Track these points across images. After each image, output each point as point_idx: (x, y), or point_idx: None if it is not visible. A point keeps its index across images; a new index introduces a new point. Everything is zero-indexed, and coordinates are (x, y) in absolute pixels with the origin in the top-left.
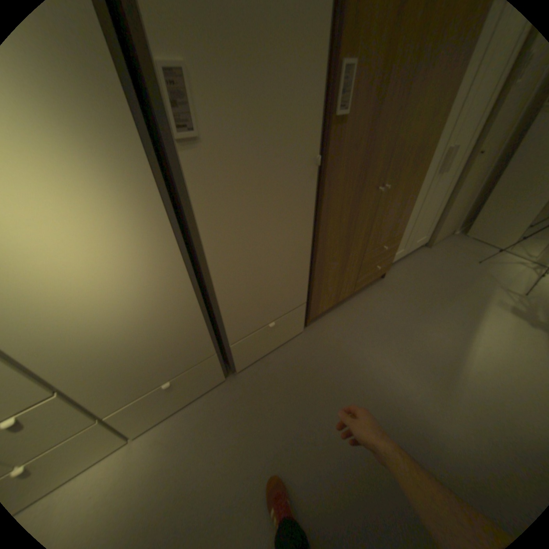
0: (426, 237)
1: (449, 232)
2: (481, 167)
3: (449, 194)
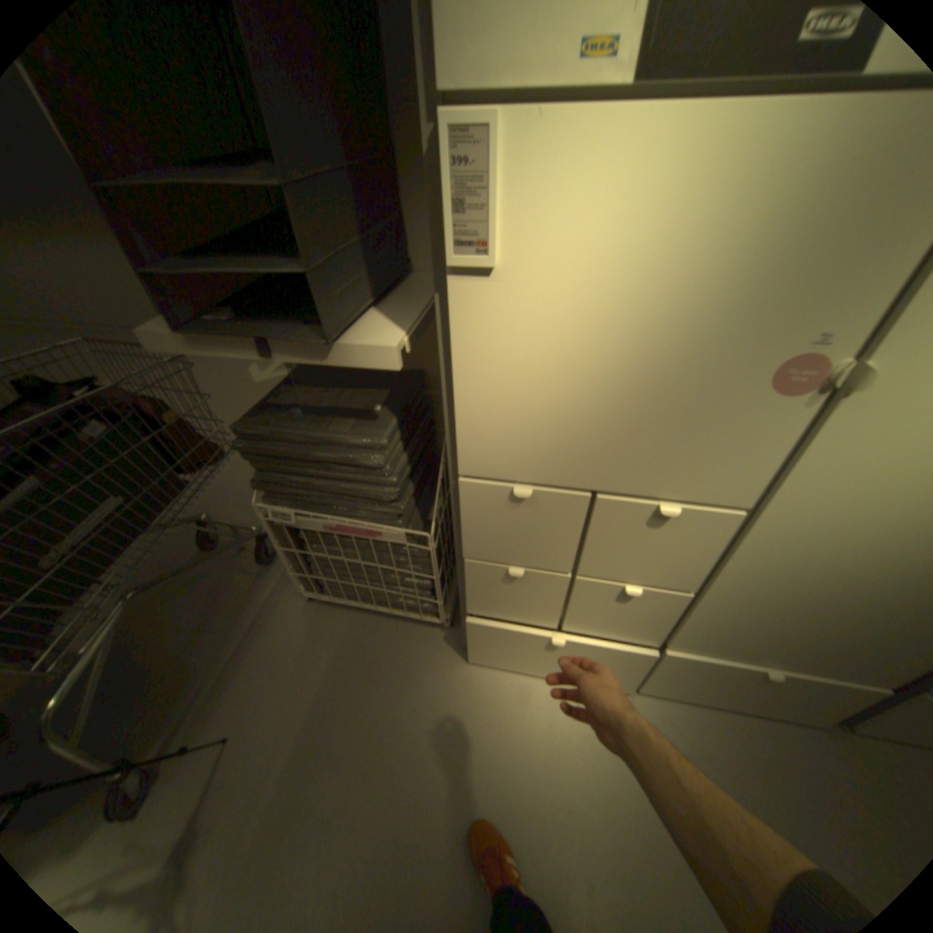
0: None
1: None
2: None
3: None
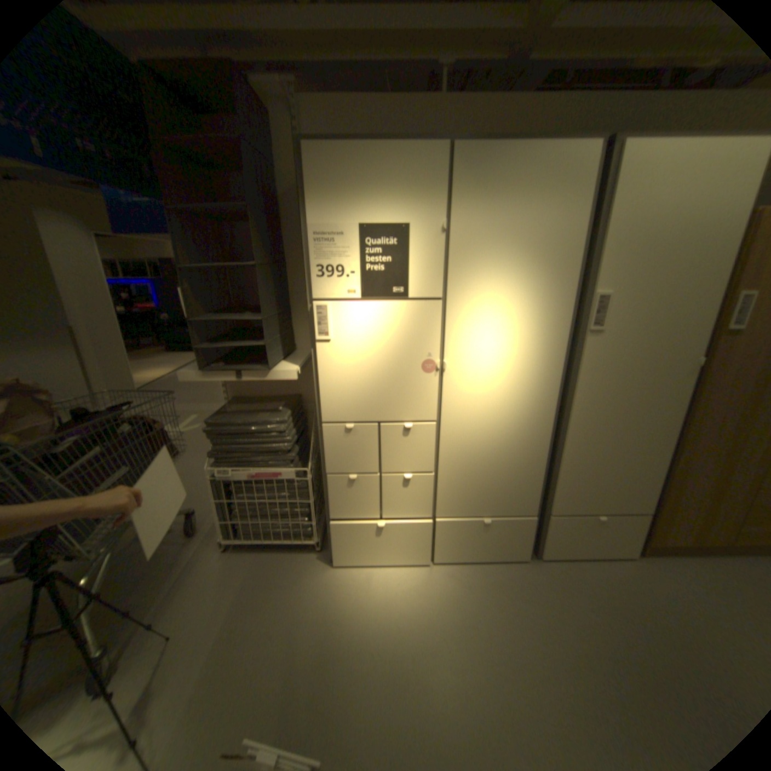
0: None
1: None
2: None
3: None
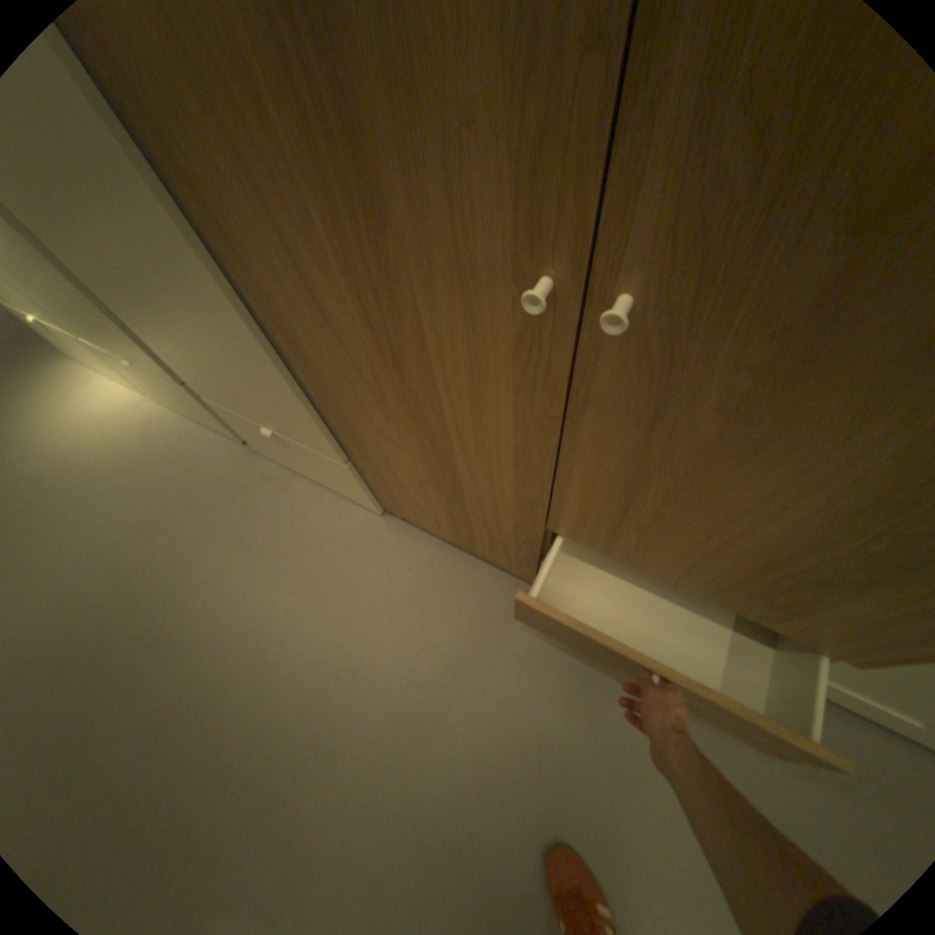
0: None
1: None
2: None
3: None
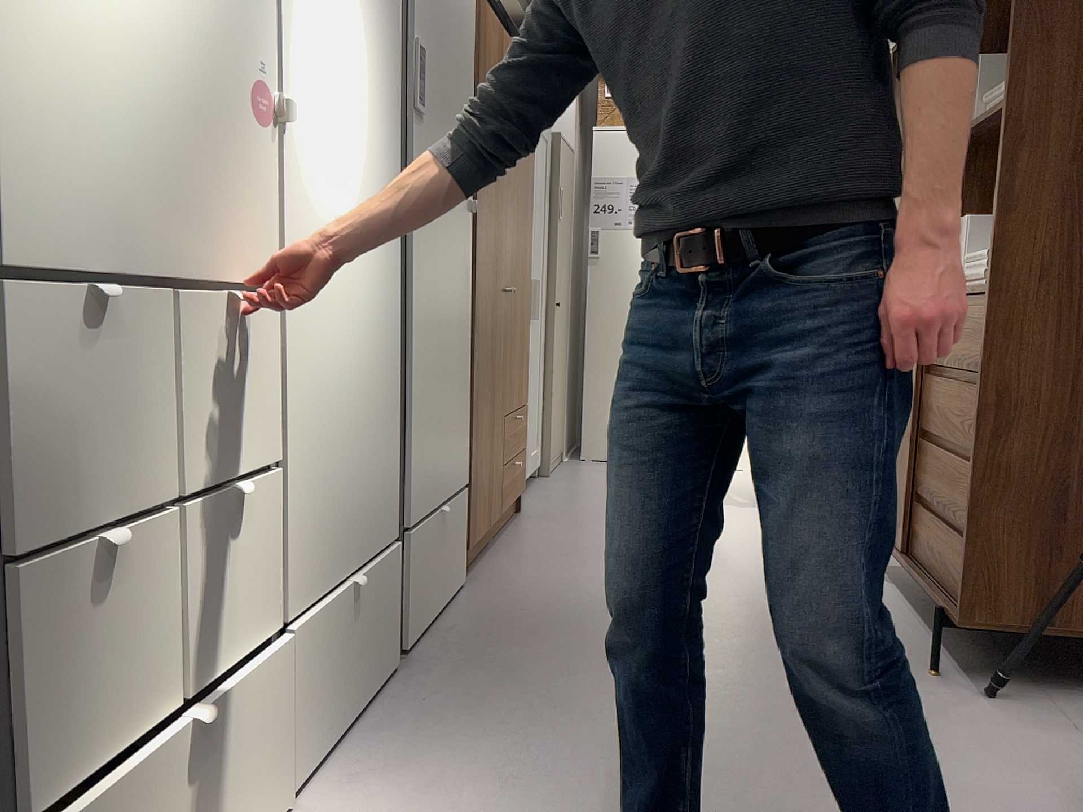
0: (537, 452)
1: (559, 450)
2: (561, 330)
3: (542, 368)
